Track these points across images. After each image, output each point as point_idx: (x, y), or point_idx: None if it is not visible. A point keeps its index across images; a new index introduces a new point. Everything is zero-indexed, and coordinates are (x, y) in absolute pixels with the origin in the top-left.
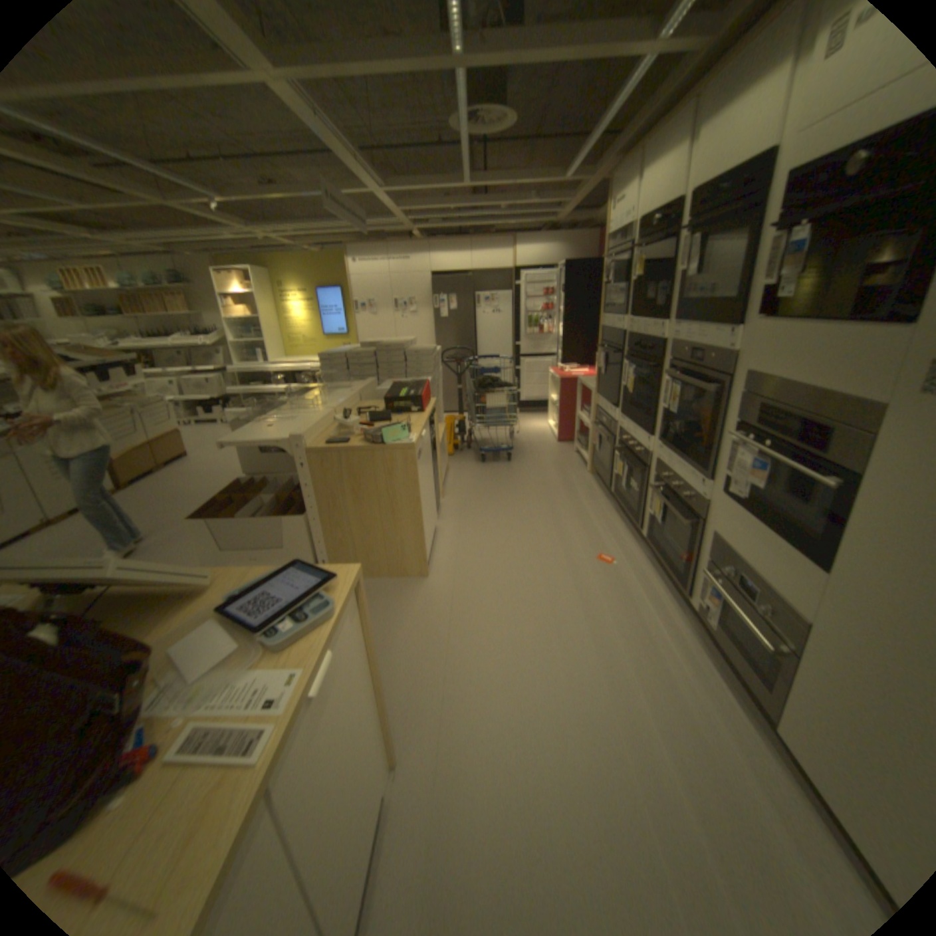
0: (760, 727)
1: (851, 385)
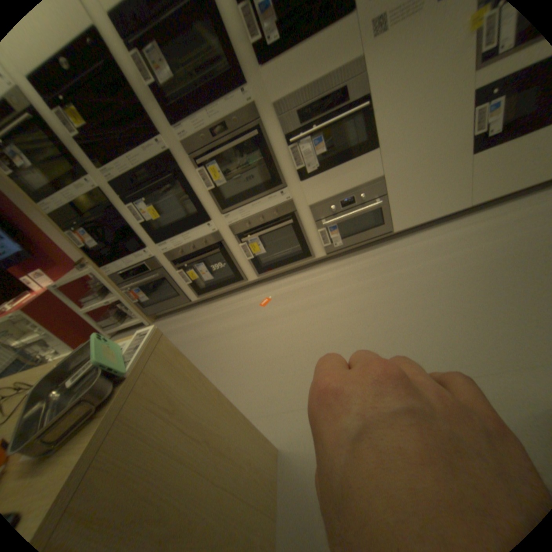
0: (386, 244)
1: (345, 58)
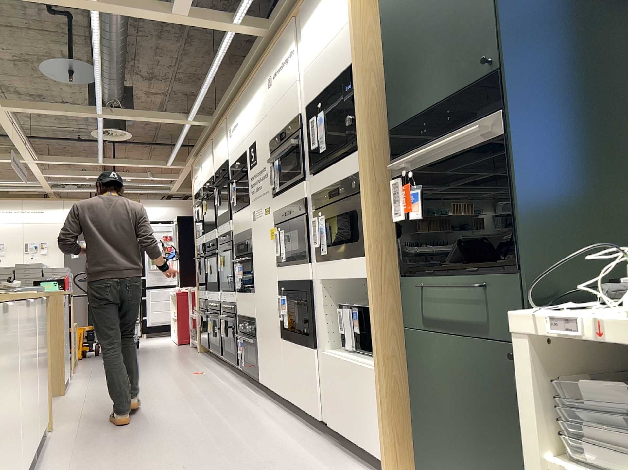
0: (258, 393)
1: (246, 227)
